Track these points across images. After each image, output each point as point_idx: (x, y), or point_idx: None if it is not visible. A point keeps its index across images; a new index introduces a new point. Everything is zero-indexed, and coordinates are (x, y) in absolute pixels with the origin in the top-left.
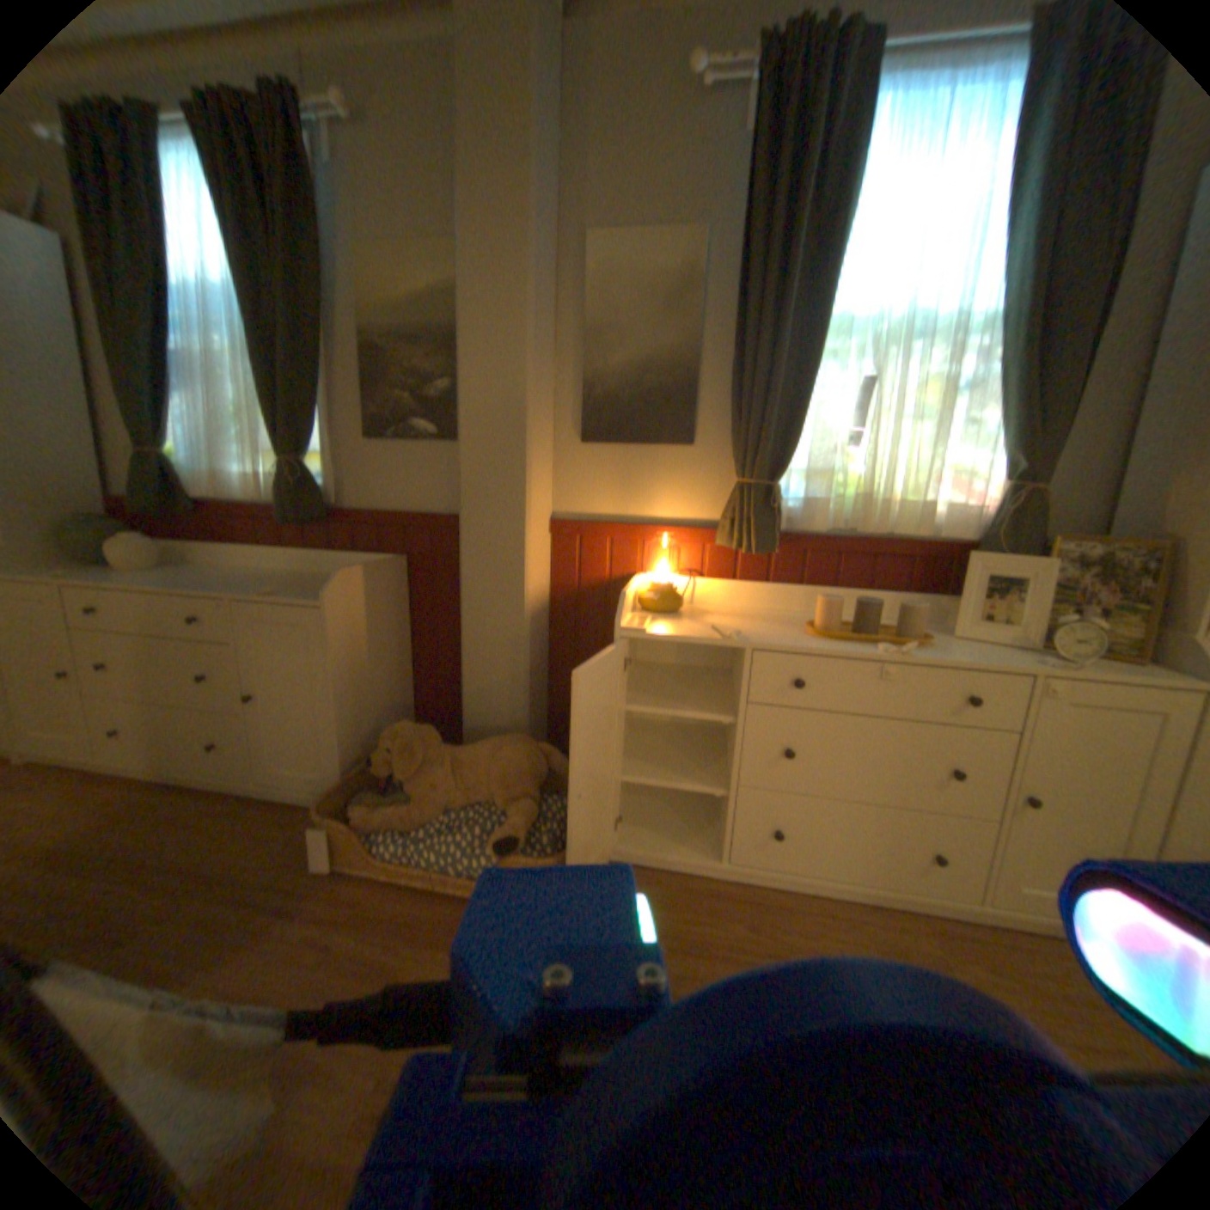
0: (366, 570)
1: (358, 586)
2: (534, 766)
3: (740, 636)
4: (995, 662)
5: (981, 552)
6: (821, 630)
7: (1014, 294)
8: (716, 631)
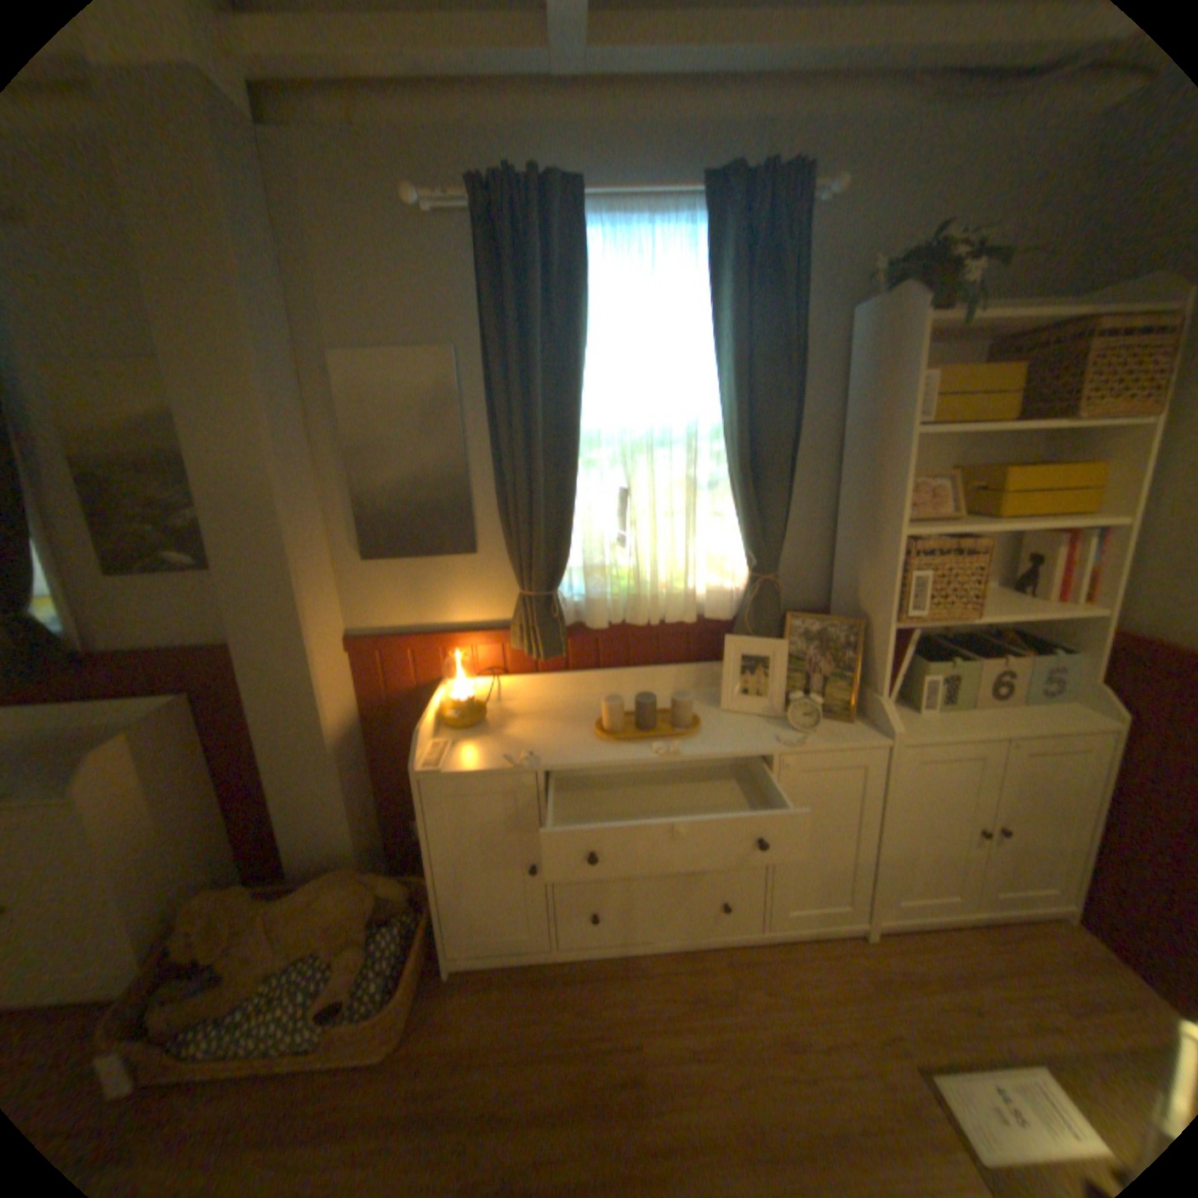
0: (127, 735)
1: (118, 758)
2: (355, 907)
3: (531, 759)
4: (743, 744)
5: (737, 627)
6: (606, 732)
7: (727, 416)
8: (509, 756)
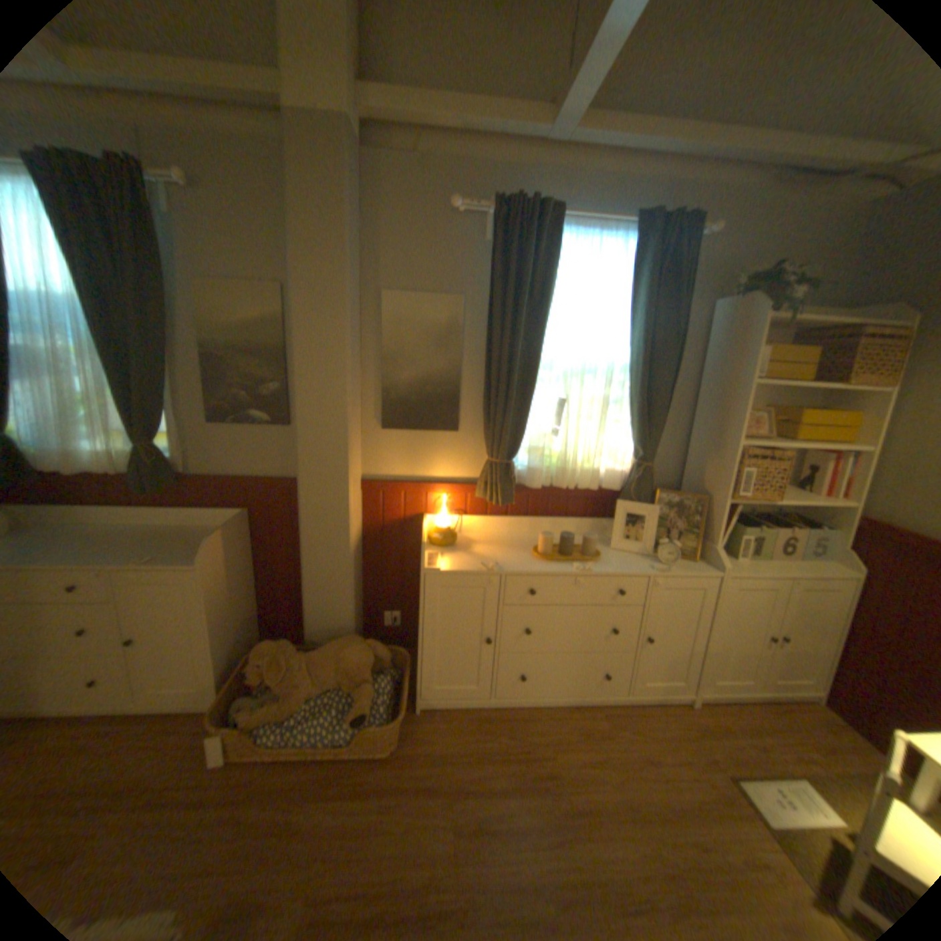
0: (221, 531)
1: (217, 545)
2: (365, 659)
3: (497, 567)
4: (630, 569)
5: (622, 496)
6: (541, 555)
7: (634, 360)
8: (482, 564)
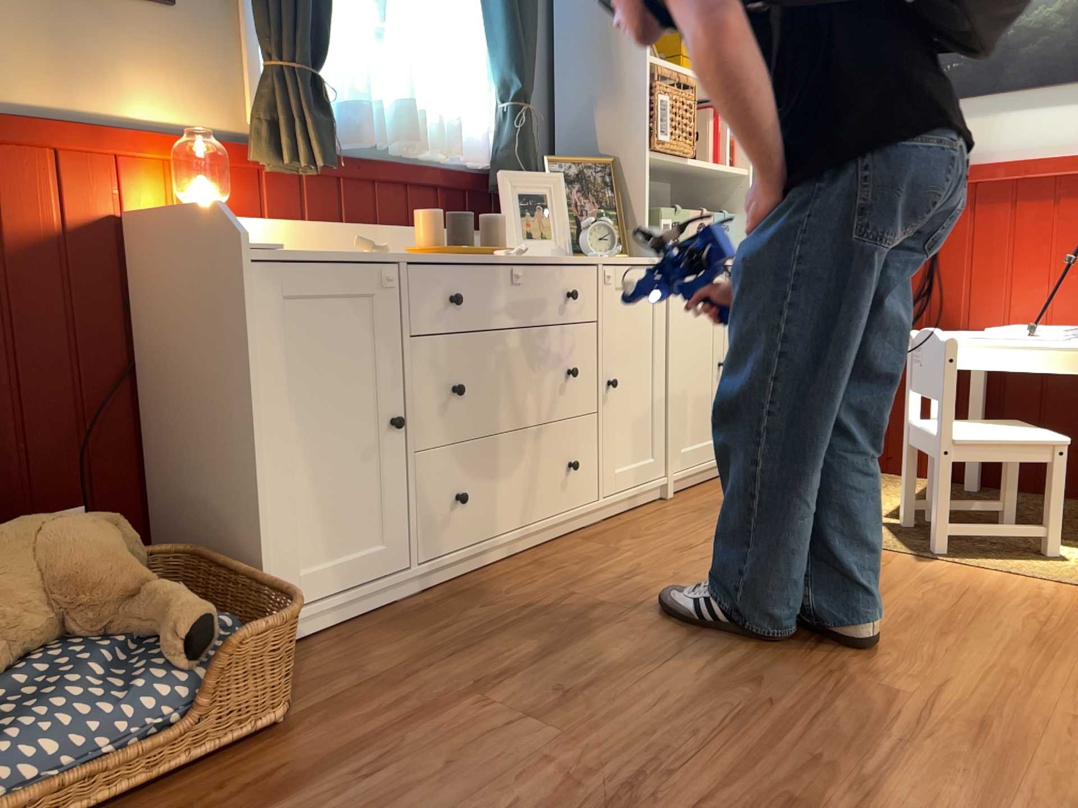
0: None
1: None
2: (115, 538)
3: (385, 248)
4: (569, 257)
5: (494, 176)
6: (434, 246)
7: None
8: (355, 246)
